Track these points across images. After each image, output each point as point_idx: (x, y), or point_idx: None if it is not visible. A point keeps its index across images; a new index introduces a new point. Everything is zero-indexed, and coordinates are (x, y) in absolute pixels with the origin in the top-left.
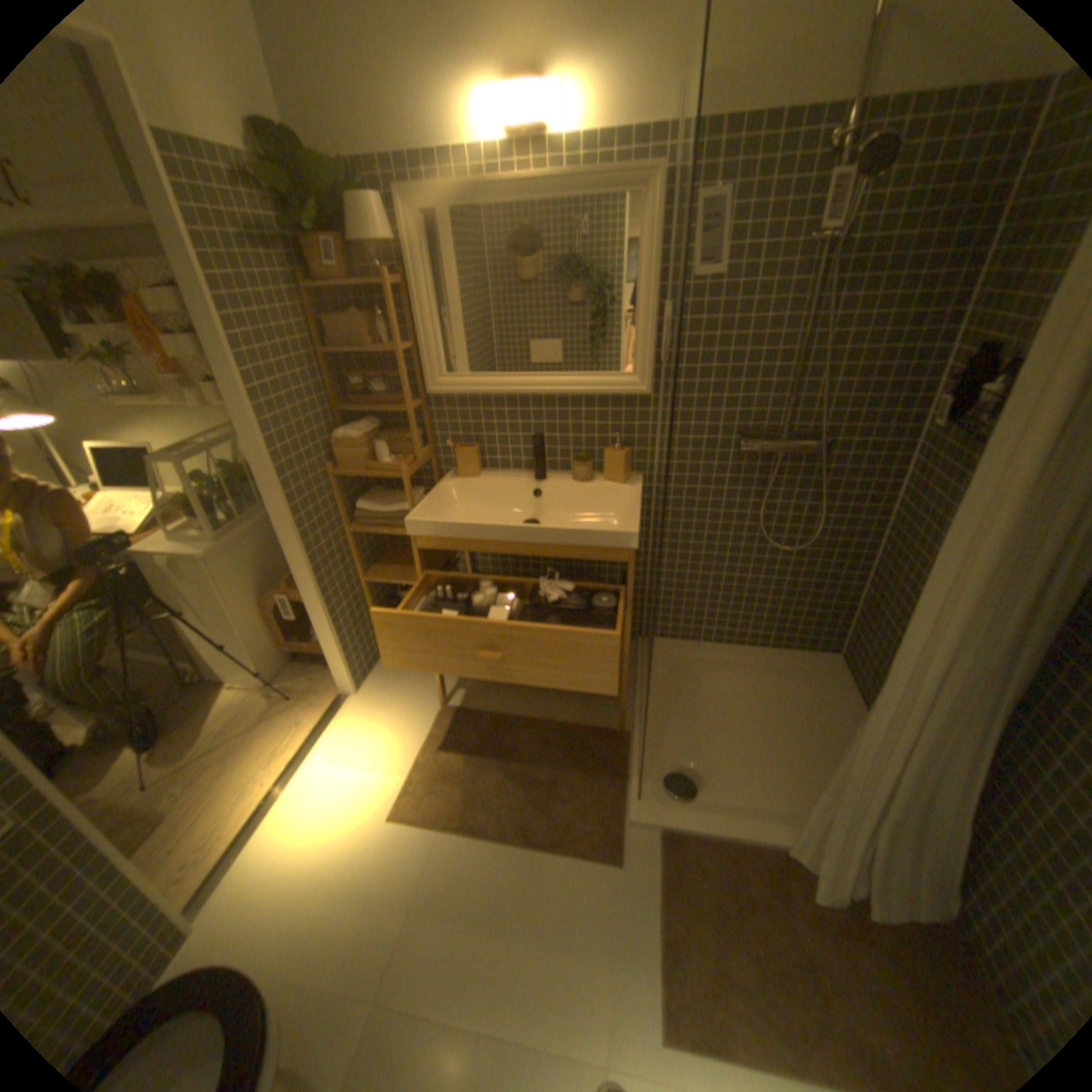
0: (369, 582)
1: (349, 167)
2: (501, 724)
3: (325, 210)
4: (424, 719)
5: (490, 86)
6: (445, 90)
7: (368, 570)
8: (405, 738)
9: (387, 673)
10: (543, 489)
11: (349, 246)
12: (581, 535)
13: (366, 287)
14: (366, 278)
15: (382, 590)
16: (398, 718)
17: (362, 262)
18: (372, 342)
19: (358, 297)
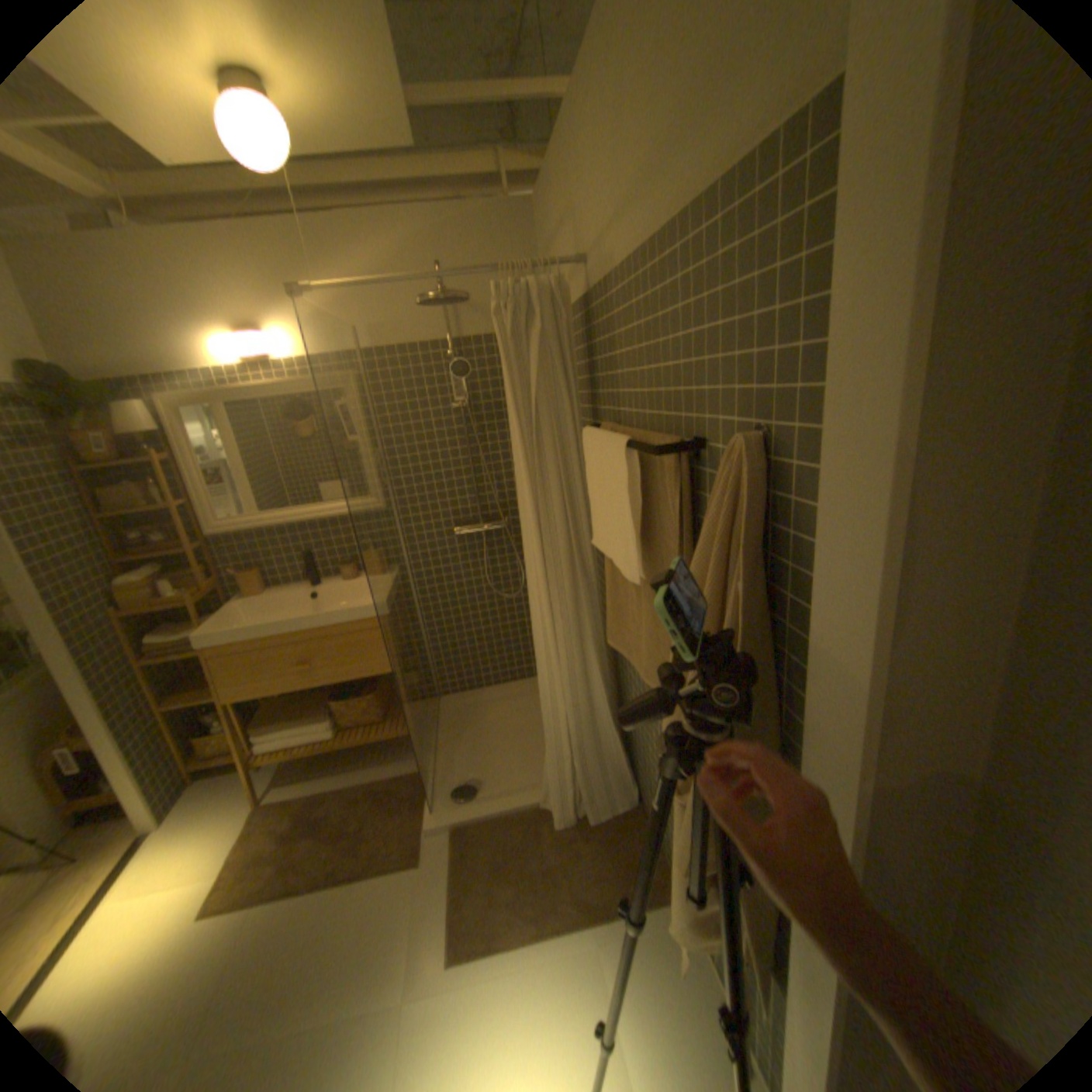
0: (164, 715)
1: (114, 386)
2: (312, 803)
3: (94, 414)
4: (234, 825)
5: (223, 335)
6: (189, 338)
7: (161, 701)
8: (214, 847)
9: (193, 801)
10: (318, 592)
11: (118, 437)
12: (345, 616)
13: (137, 465)
14: (135, 459)
15: (181, 721)
16: (206, 834)
17: (131, 447)
18: (146, 504)
19: (131, 472)
